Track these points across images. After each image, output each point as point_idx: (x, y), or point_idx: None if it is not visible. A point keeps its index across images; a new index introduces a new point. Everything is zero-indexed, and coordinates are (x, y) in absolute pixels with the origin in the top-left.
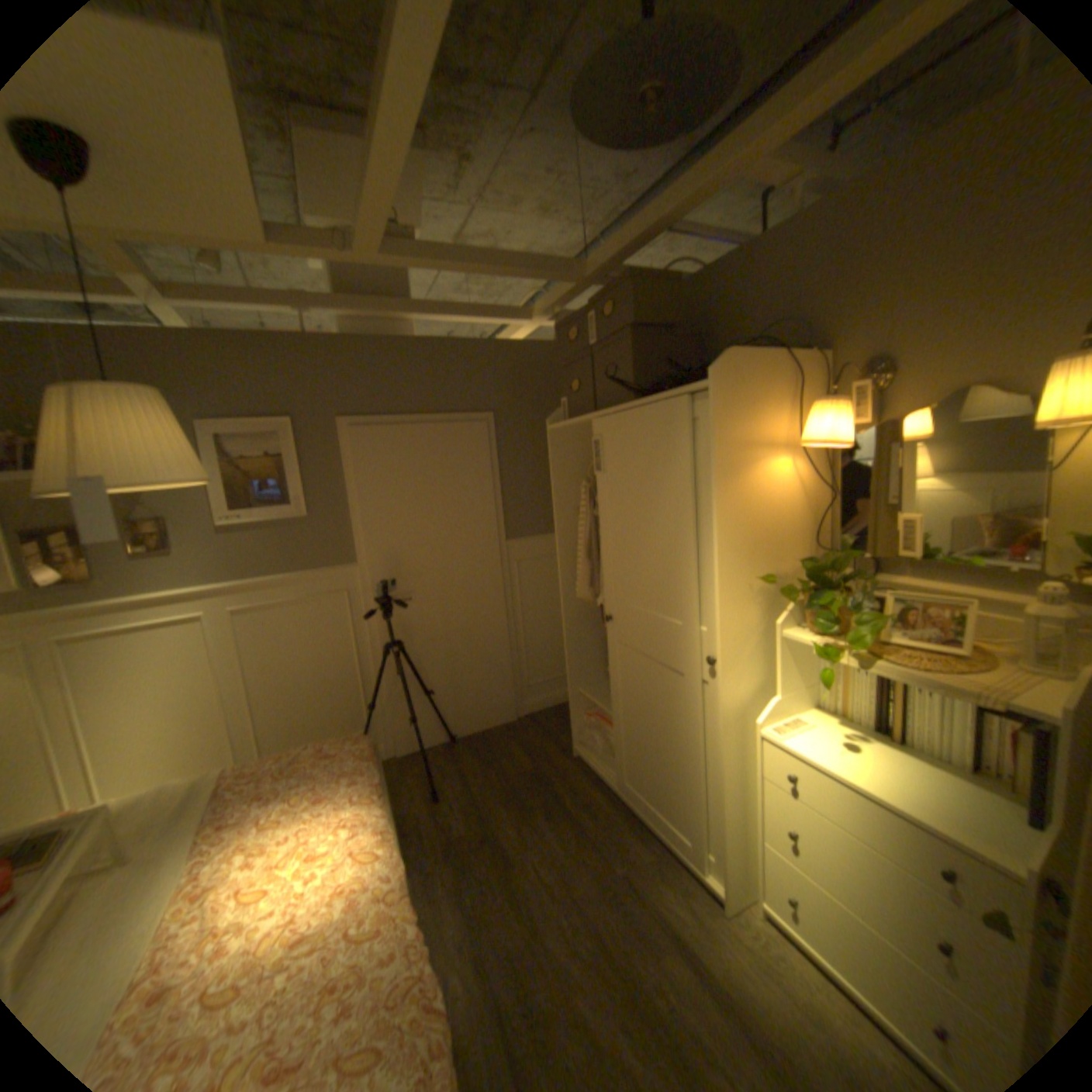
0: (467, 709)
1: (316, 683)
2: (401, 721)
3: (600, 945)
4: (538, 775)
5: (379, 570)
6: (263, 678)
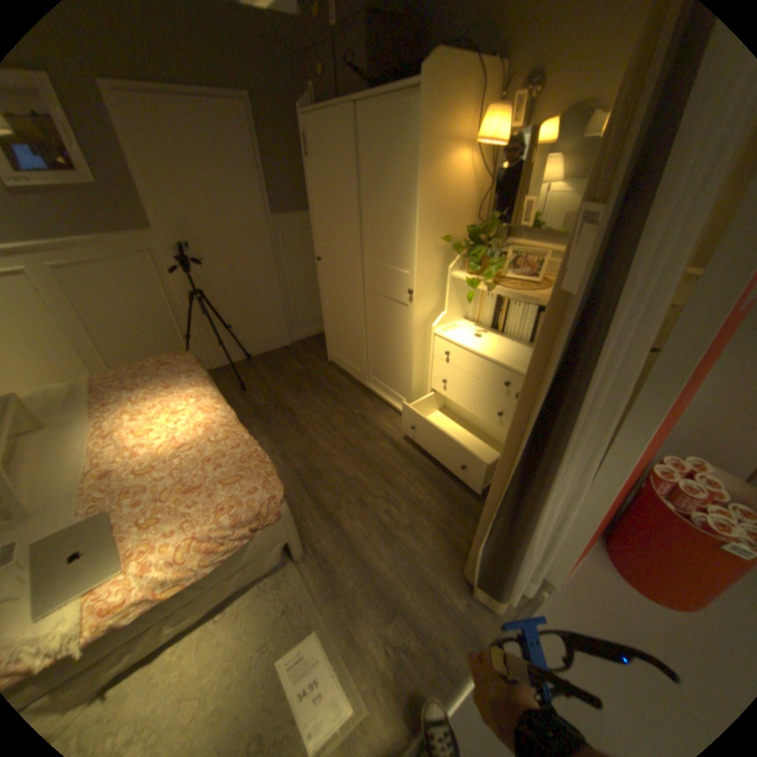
0: (256, 338)
1: (141, 322)
2: (211, 346)
3: (347, 441)
4: (307, 372)
5: (172, 235)
6: (97, 318)
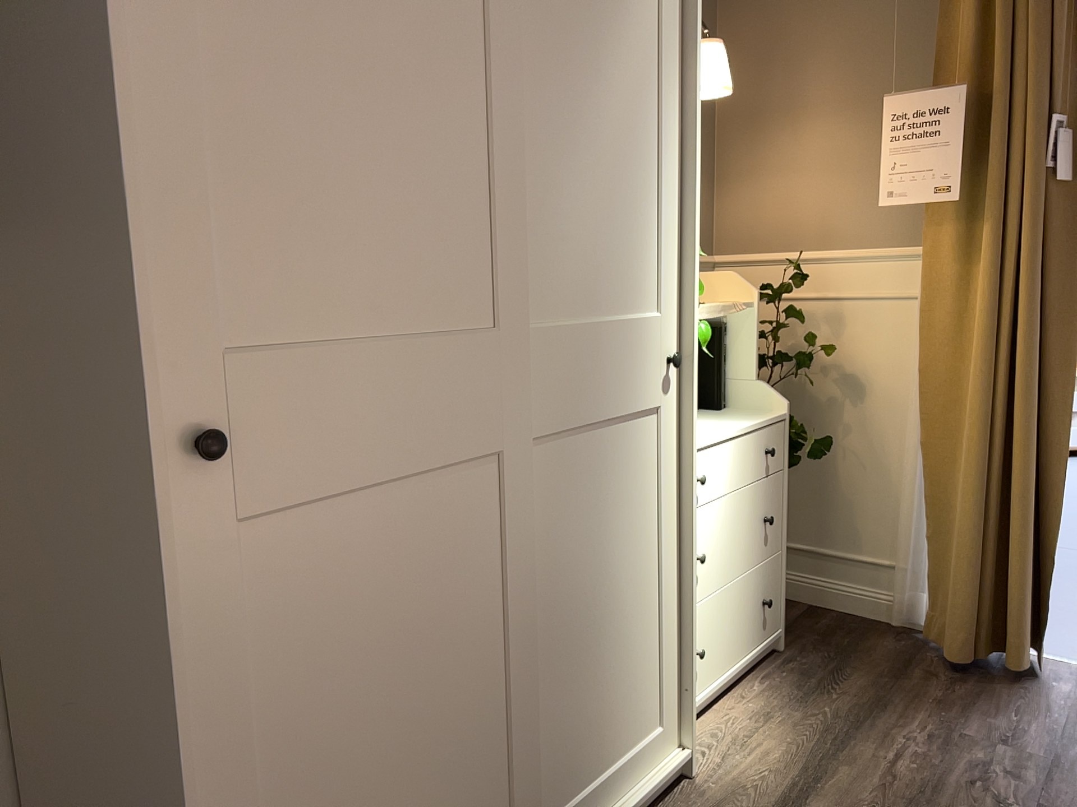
0: None
1: None
2: None
3: None
4: None
5: None
6: None
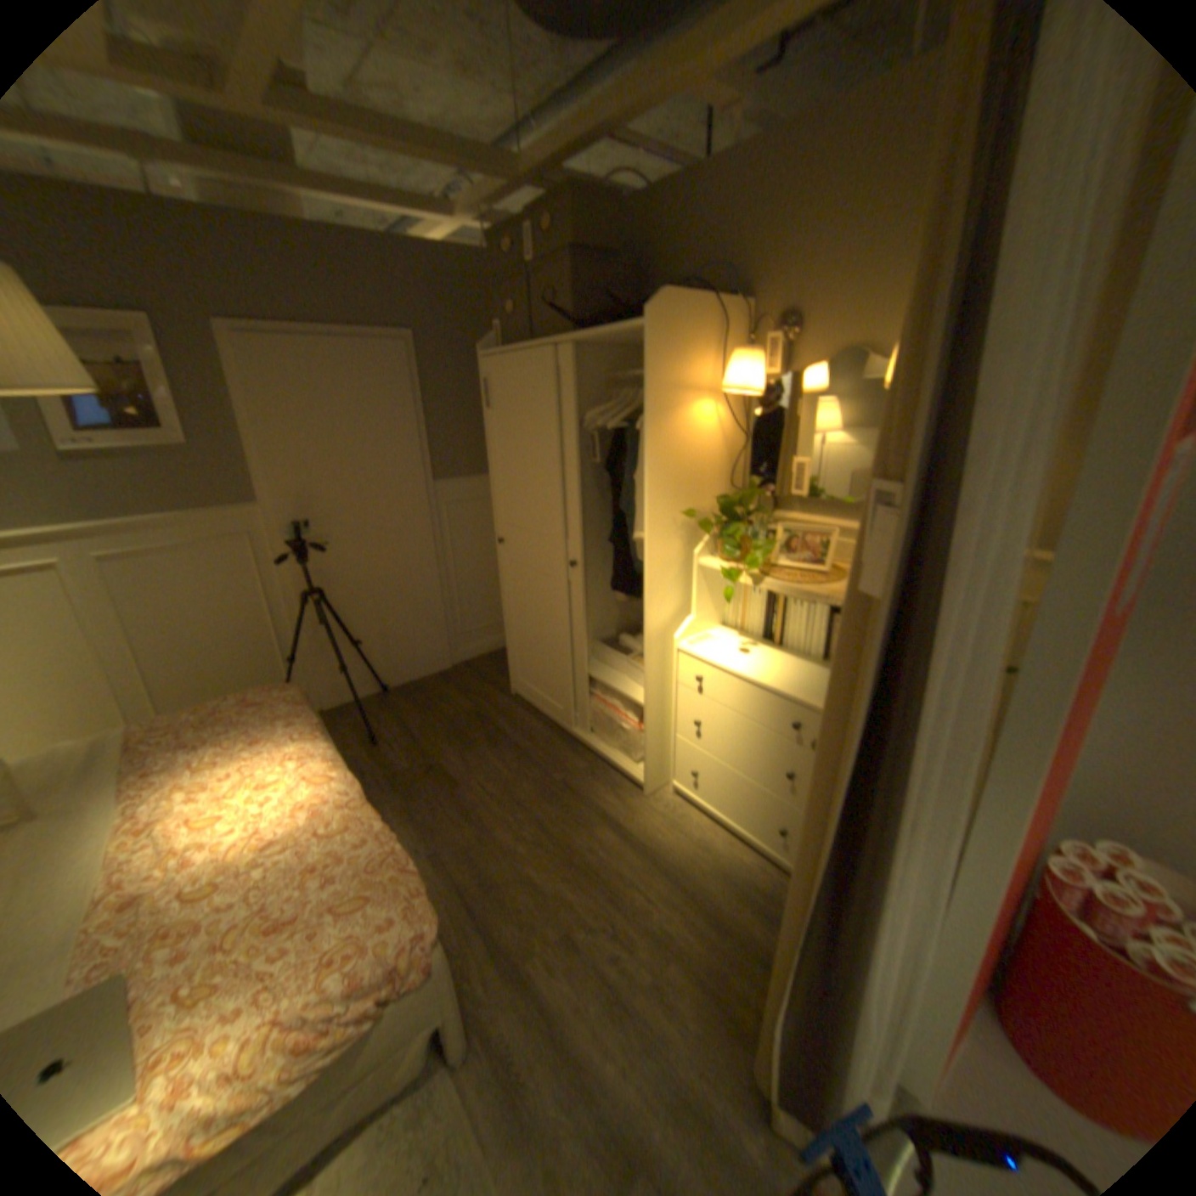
0: (398, 658)
1: (218, 637)
2: (325, 672)
3: (541, 829)
4: (477, 712)
5: (285, 510)
6: (150, 633)
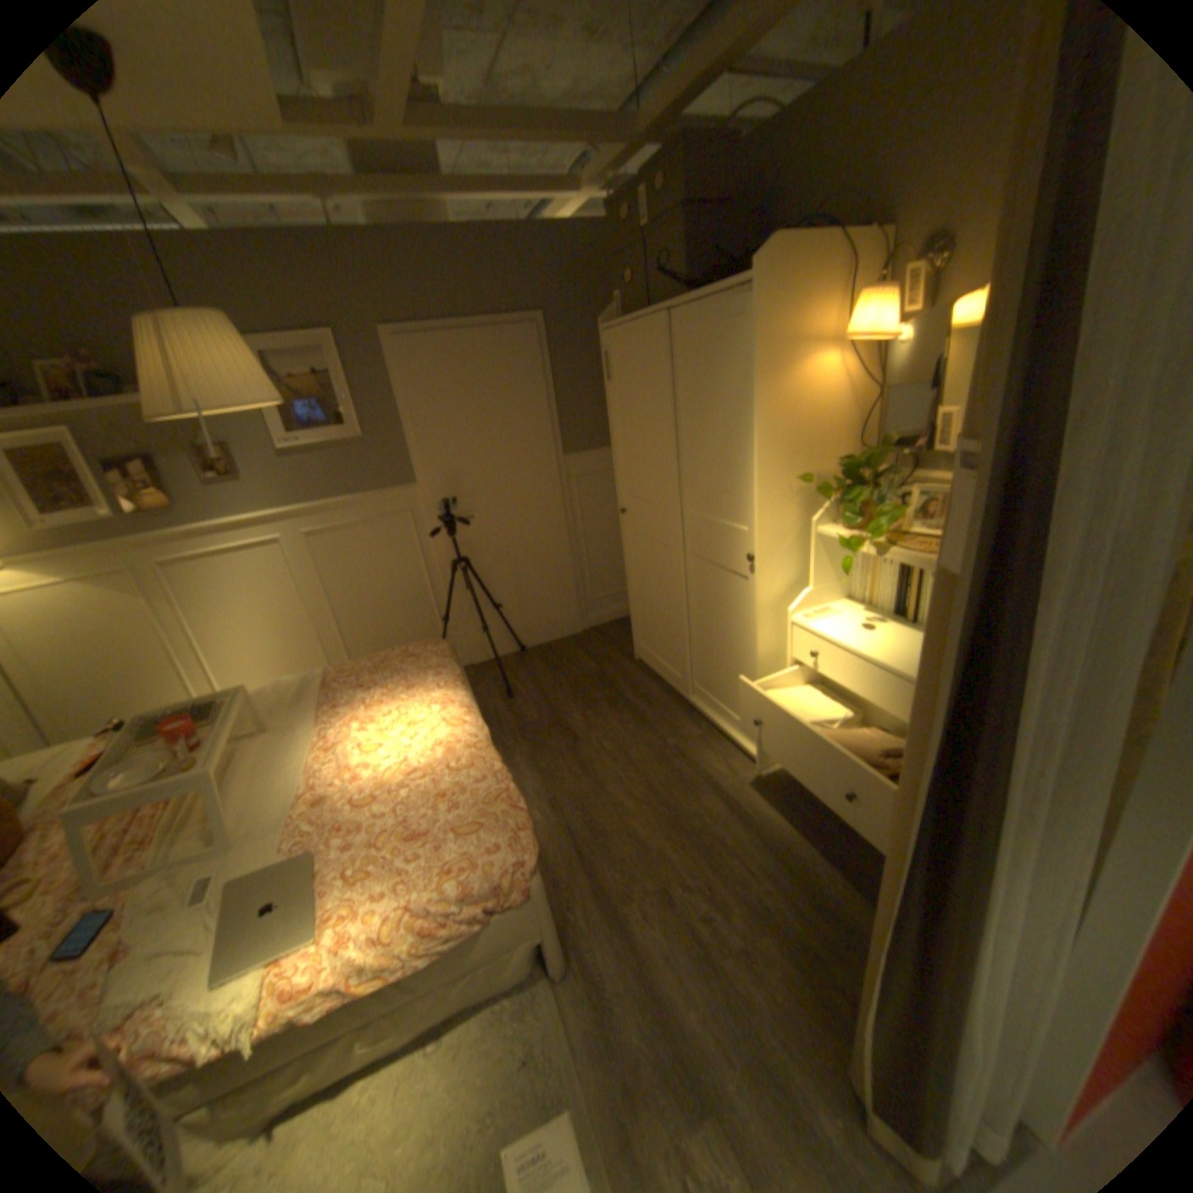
0: (535, 622)
1: (392, 599)
2: (474, 632)
3: (651, 790)
4: (602, 675)
5: (439, 490)
6: (344, 595)
